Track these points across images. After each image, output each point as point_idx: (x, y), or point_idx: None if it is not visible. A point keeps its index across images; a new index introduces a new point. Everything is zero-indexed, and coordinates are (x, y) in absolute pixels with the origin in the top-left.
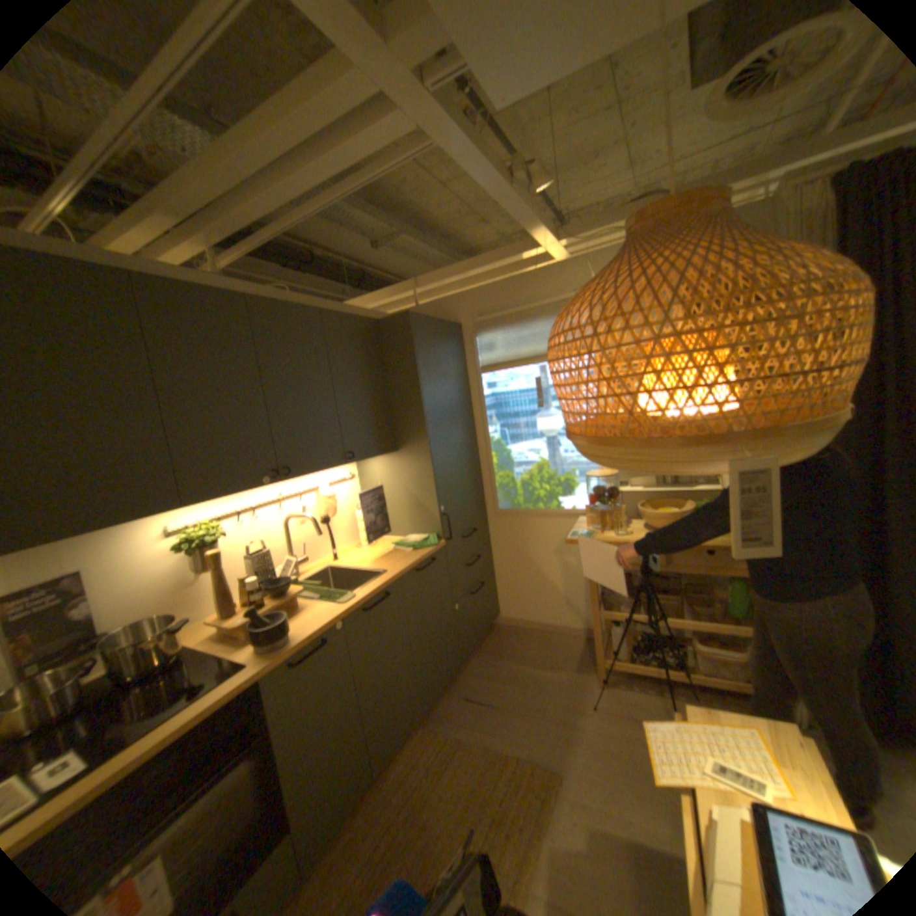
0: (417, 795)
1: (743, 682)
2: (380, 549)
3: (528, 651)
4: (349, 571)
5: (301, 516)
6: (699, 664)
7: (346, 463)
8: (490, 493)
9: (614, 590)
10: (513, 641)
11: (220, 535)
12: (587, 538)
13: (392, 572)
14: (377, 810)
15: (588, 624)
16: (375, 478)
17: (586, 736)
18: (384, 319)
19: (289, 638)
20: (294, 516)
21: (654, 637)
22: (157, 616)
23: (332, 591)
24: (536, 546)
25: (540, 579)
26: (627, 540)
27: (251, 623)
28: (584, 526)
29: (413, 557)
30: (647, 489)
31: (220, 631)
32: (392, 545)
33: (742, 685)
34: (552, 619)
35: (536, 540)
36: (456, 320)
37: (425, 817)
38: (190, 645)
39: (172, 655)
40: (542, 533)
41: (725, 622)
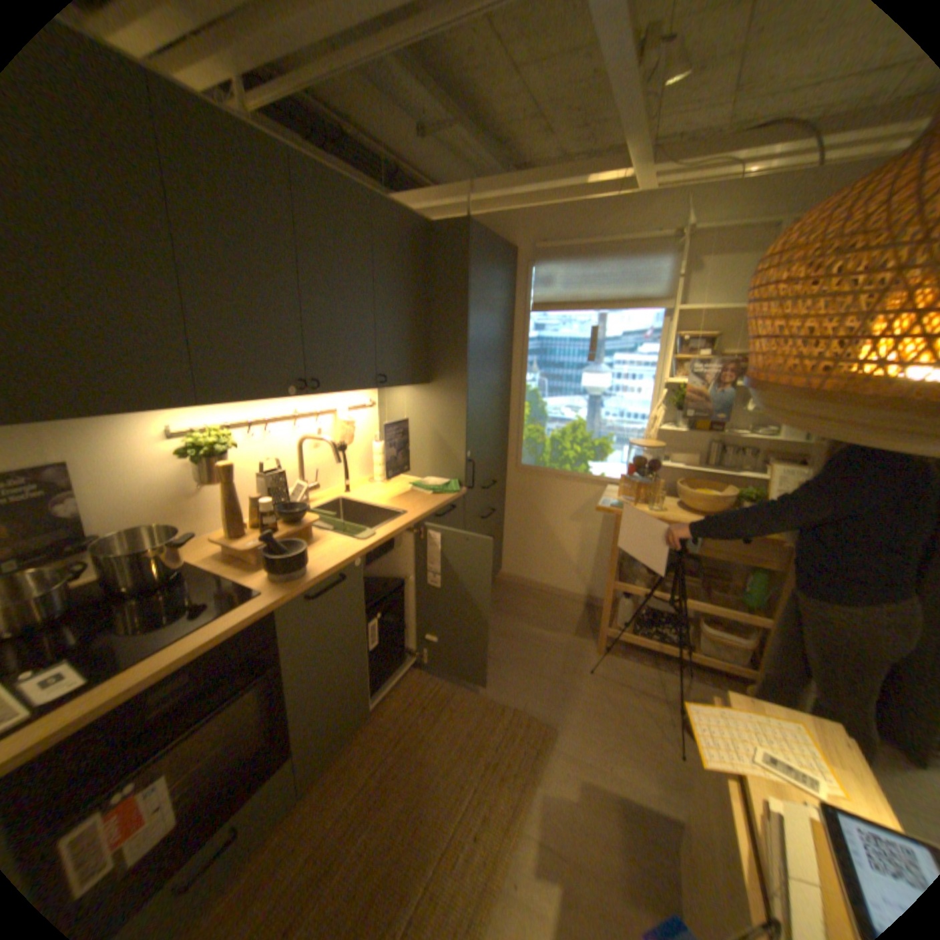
0: (413, 732)
1: (742, 667)
2: (396, 488)
3: (527, 609)
4: (363, 506)
5: (320, 439)
6: (703, 644)
7: (375, 387)
8: (515, 446)
9: (631, 563)
10: (513, 598)
11: (231, 446)
12: (620, 509)
13: (413, 514)
14: (372, 742)
15: (591, 591)
16: (398, 410)
17: (583, 697)
18: (439, 222)
19: (307, 569)
20: (311, 437)
21: (658, 613)
22: (155, 525)
23: (349, 525)
24: (554, 508)
25: (551, 542)
26: (663, 517)
27: (266, 548)
28: (614, 496)
29: (434, 501)
30: (686, 468)
31: (227, 551)
32: (410, 485)
33: (741, 670)
34: (555, 582)
35: (555, 502)
36: (514, 242)
37: (421, 754)
38: (191, 561)
39: (173, 570)
40: (563, 496)
41: (740, 610)
